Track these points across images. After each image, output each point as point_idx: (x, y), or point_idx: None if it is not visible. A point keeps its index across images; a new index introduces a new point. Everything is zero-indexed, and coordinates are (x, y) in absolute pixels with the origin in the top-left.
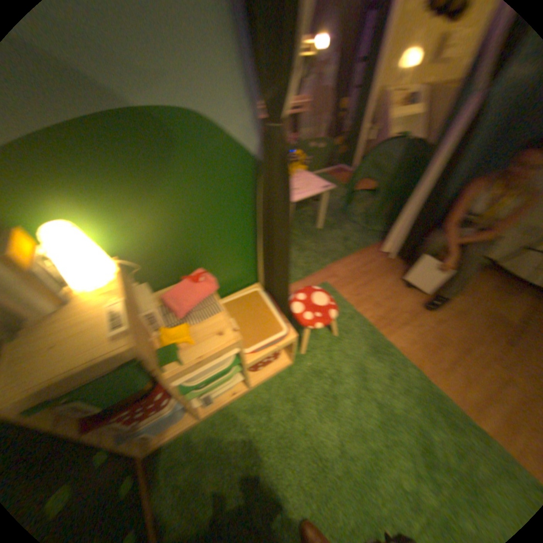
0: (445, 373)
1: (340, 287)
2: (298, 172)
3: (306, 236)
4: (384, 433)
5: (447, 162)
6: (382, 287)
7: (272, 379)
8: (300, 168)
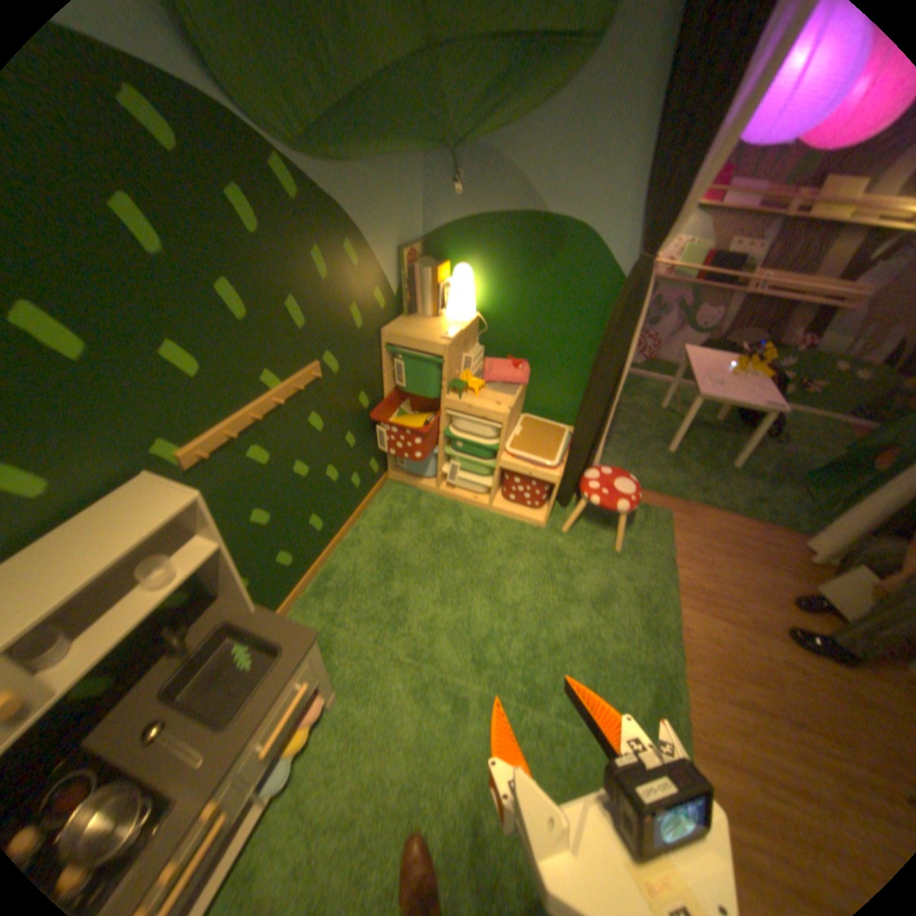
0: (720, 697)
1: (682, 528)
2: (754, 375)
3: (701, 461)
4: (567, 640)
5: None
6: (750, 574)
7: (513, 521)
8: (763, 373)
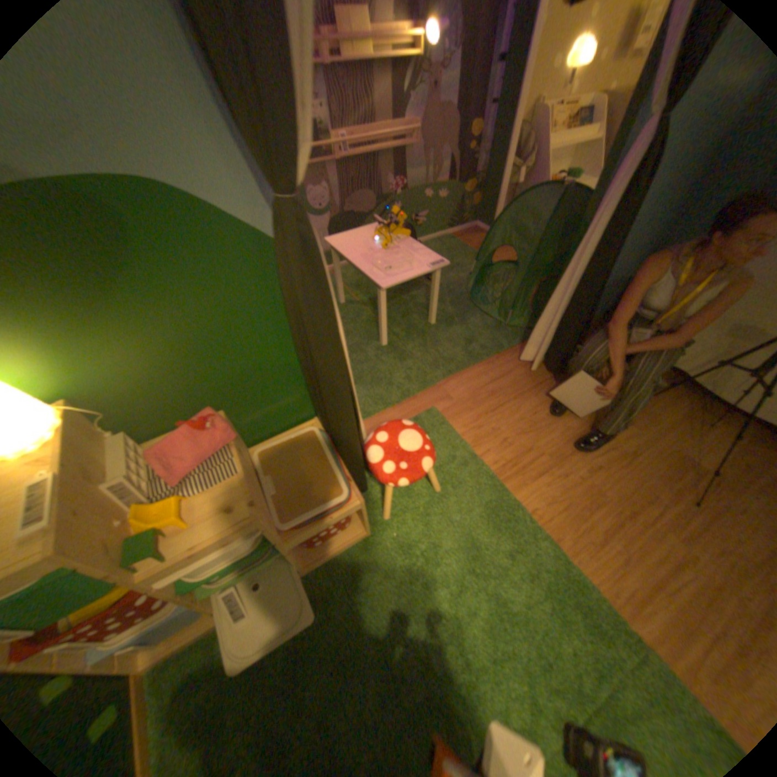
0: (593, 548)
1: (452, 415)
2: (397, 240)
3: (410, 337)
4: (491, 640)
5: (613, 224)
6: (516, 415)
7: (338, 558)
8: (401, 233)
